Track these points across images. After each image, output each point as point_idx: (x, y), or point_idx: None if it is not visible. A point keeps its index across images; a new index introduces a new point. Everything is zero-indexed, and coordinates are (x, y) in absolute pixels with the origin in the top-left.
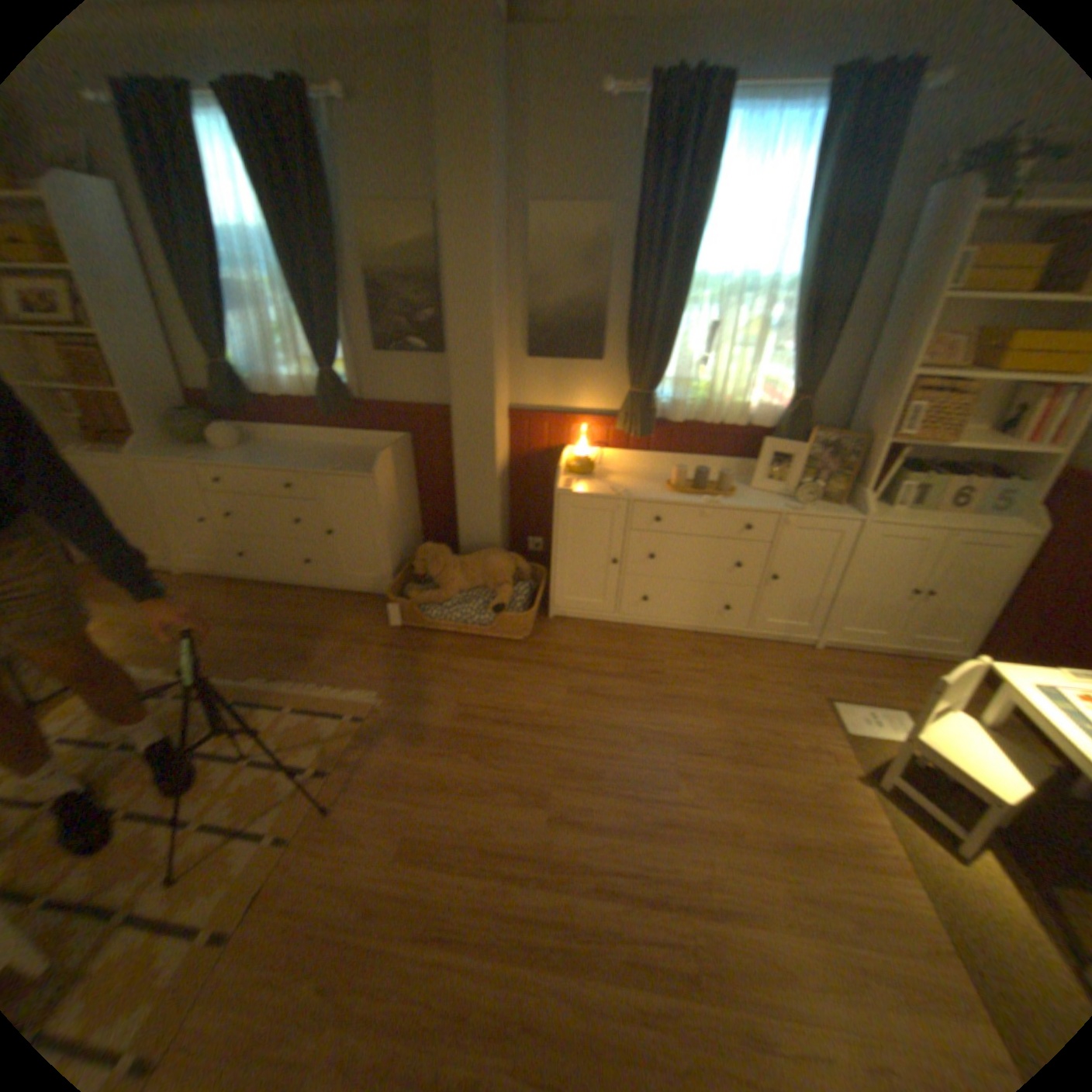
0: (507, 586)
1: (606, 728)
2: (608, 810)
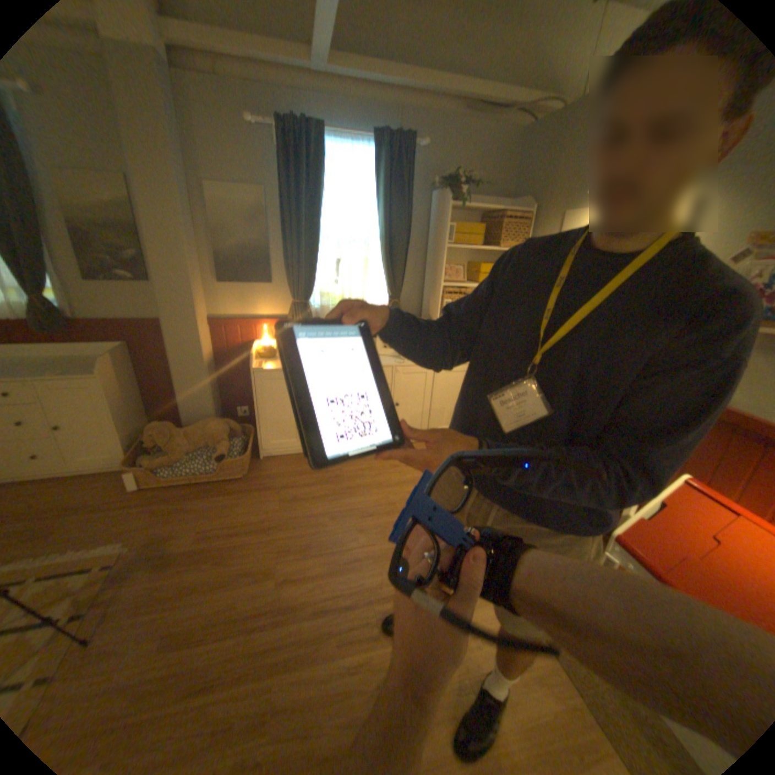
0: (225, 441)
1: (309, 517)
2: (315, 564)
